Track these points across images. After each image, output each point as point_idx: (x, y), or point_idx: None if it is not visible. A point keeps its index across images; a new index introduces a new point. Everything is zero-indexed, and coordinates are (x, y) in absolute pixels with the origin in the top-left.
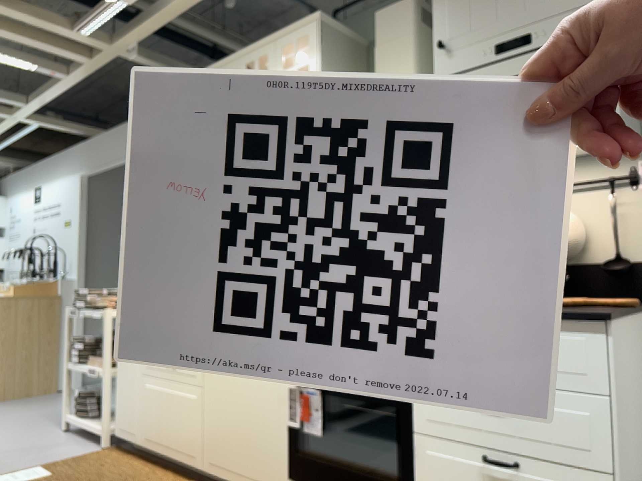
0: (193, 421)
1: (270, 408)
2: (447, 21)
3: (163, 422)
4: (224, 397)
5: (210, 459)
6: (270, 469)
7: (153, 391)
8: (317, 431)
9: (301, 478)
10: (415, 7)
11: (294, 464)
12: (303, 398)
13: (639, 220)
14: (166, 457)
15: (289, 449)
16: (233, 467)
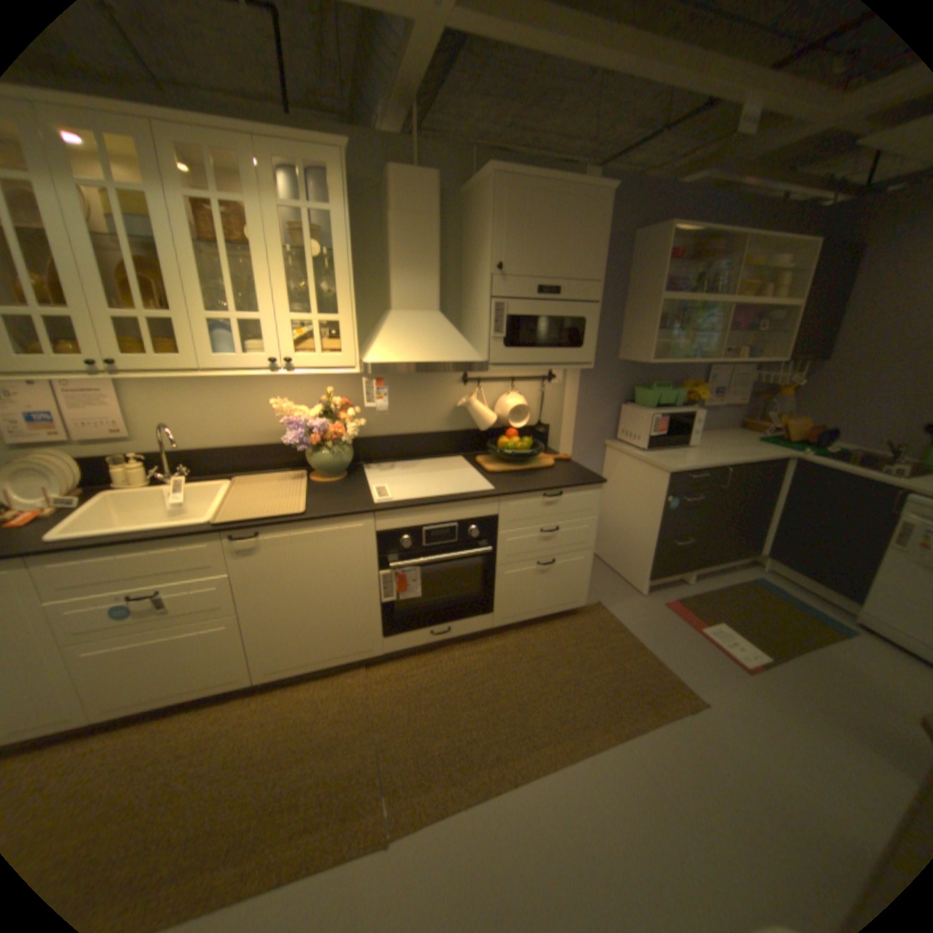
0: (225, 651)
1: (357, 597)
2: (506, 245)
3: (151, 676)
4: (283, 611)
5: (267, 669)
6: (361, 639)
7: (110, 654)
8: (416, 594)
9: (396, 630)
10: (440, 185)
11: (389, 624)
12: (396, 576)
13: (549, 401)
14: (171, 704)
15: (382, 616)
16: (308, 660)
